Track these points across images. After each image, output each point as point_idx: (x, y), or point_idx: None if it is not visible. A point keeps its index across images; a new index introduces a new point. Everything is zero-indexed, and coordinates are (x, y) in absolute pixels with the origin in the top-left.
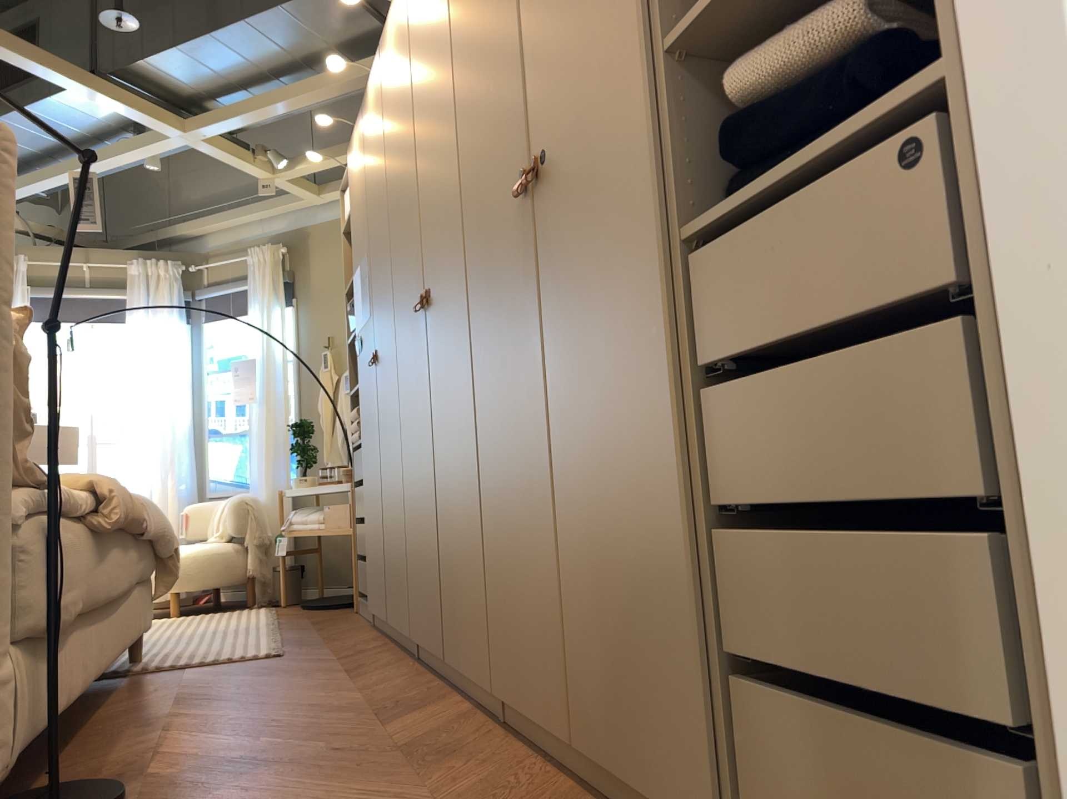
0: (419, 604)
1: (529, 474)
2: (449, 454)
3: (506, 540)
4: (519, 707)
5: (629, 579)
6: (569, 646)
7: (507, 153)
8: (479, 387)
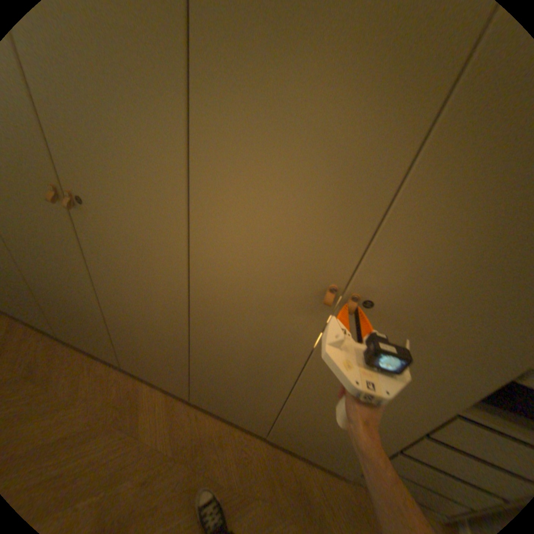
0: (65, 336)
1: (261, 388)
2: (126, 315)
3: (218, 386)
4: (208, 412)
5: (342, 449)
6: (275, 432)
7: (312, 247)
8: (192, 322)
